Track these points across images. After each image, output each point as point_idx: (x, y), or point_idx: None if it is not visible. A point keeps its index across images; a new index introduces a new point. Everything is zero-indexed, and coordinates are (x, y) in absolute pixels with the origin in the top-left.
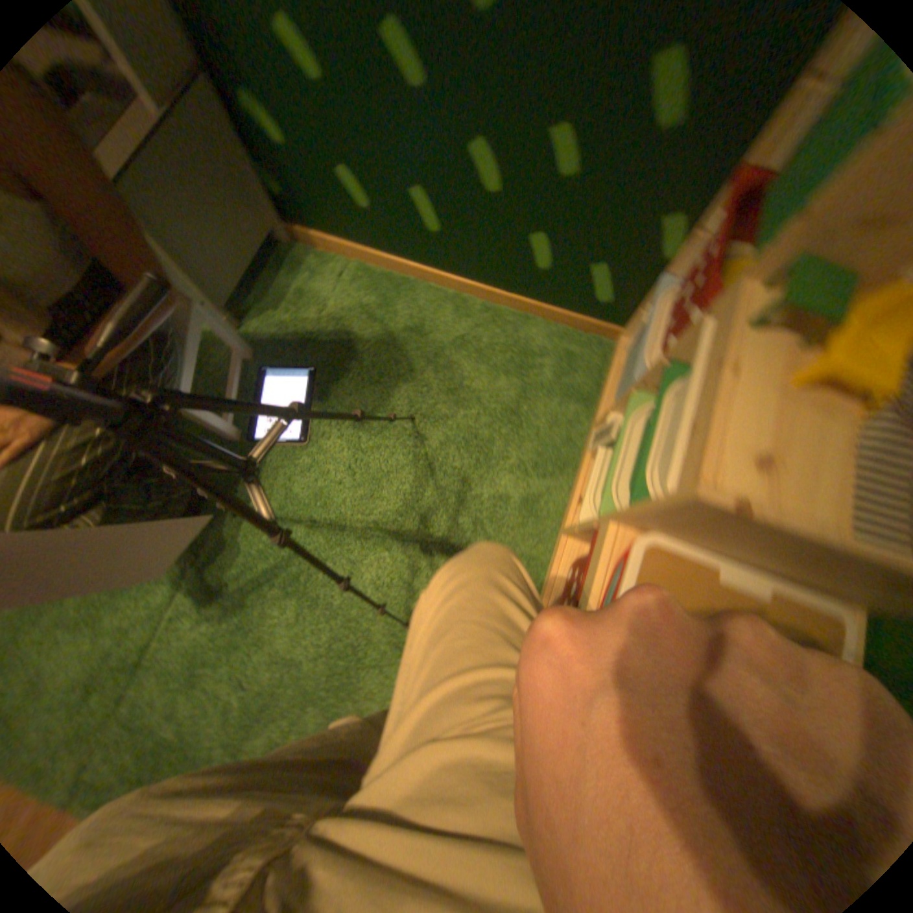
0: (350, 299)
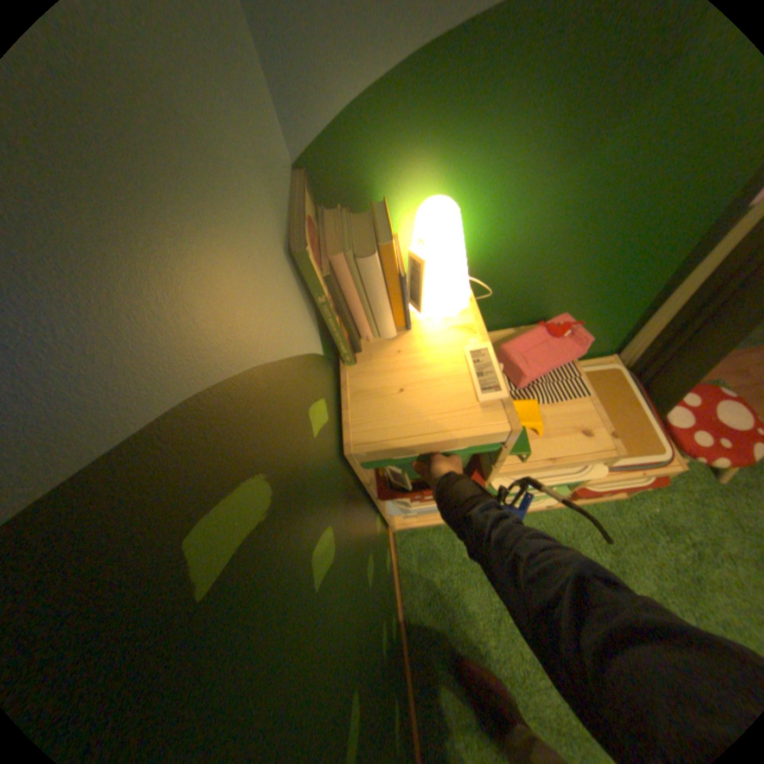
0: None
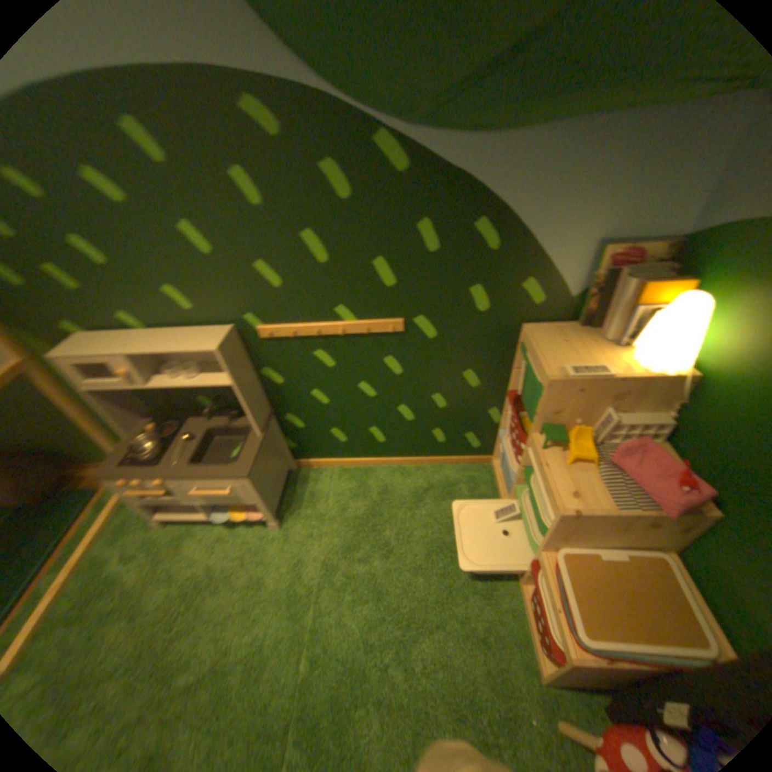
0: (344, 486)
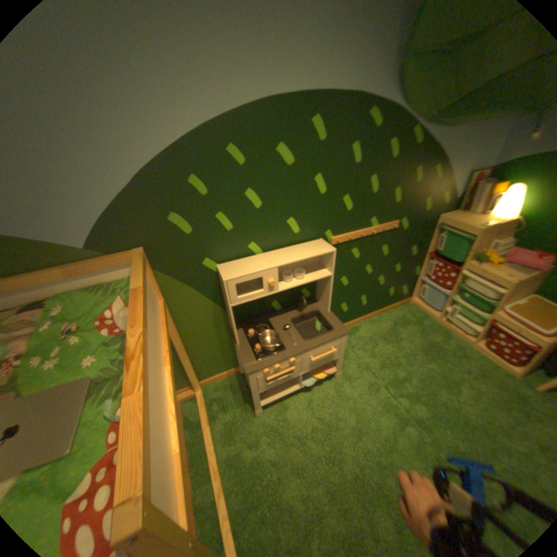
0: (351, 340)
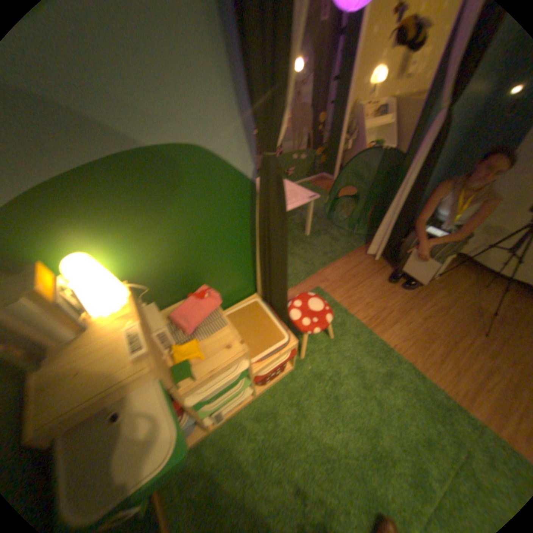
0: None
